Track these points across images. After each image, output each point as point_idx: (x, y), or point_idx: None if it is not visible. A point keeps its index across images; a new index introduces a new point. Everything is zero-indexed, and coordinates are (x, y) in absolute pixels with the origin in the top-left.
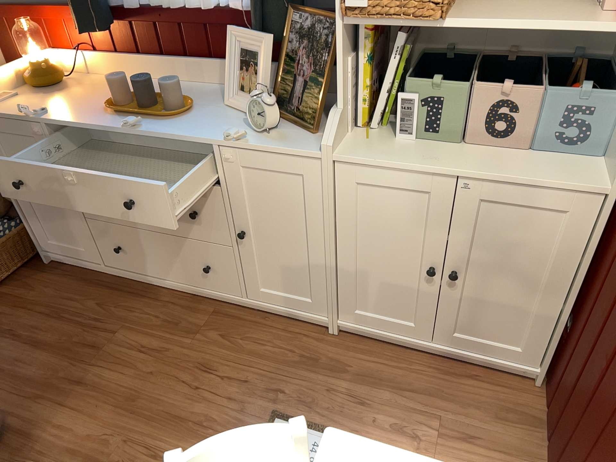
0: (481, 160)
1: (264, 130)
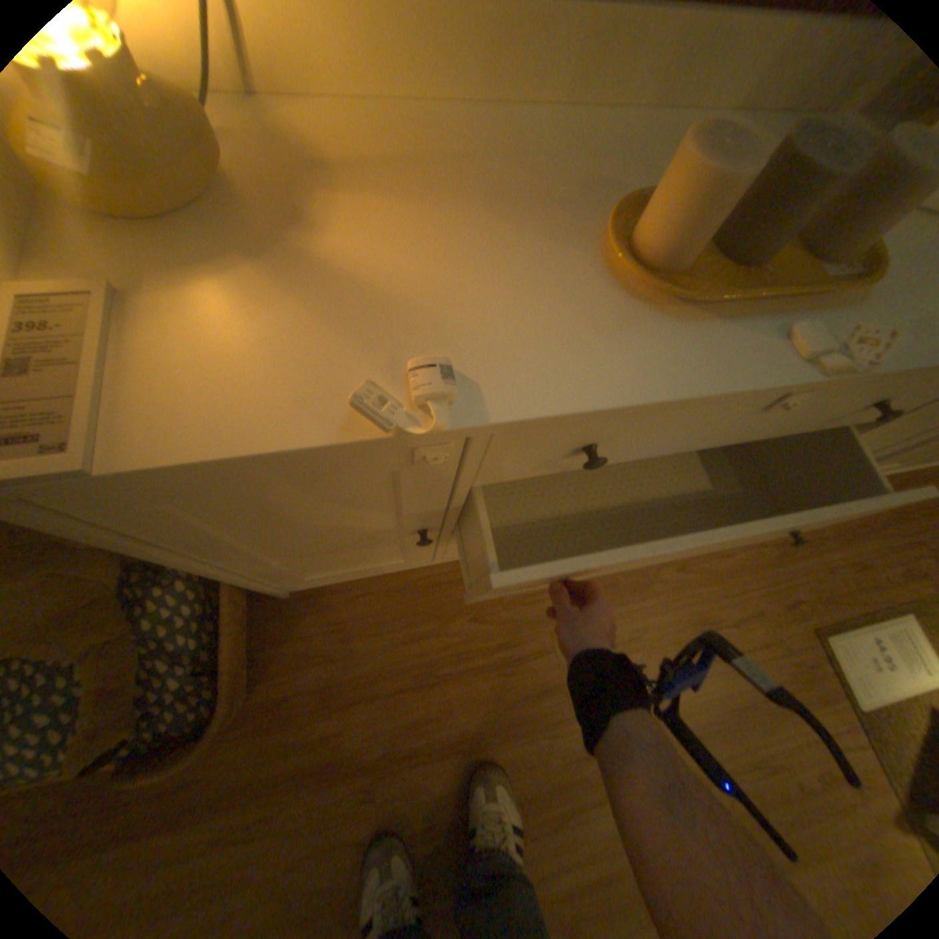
0: None
1: None
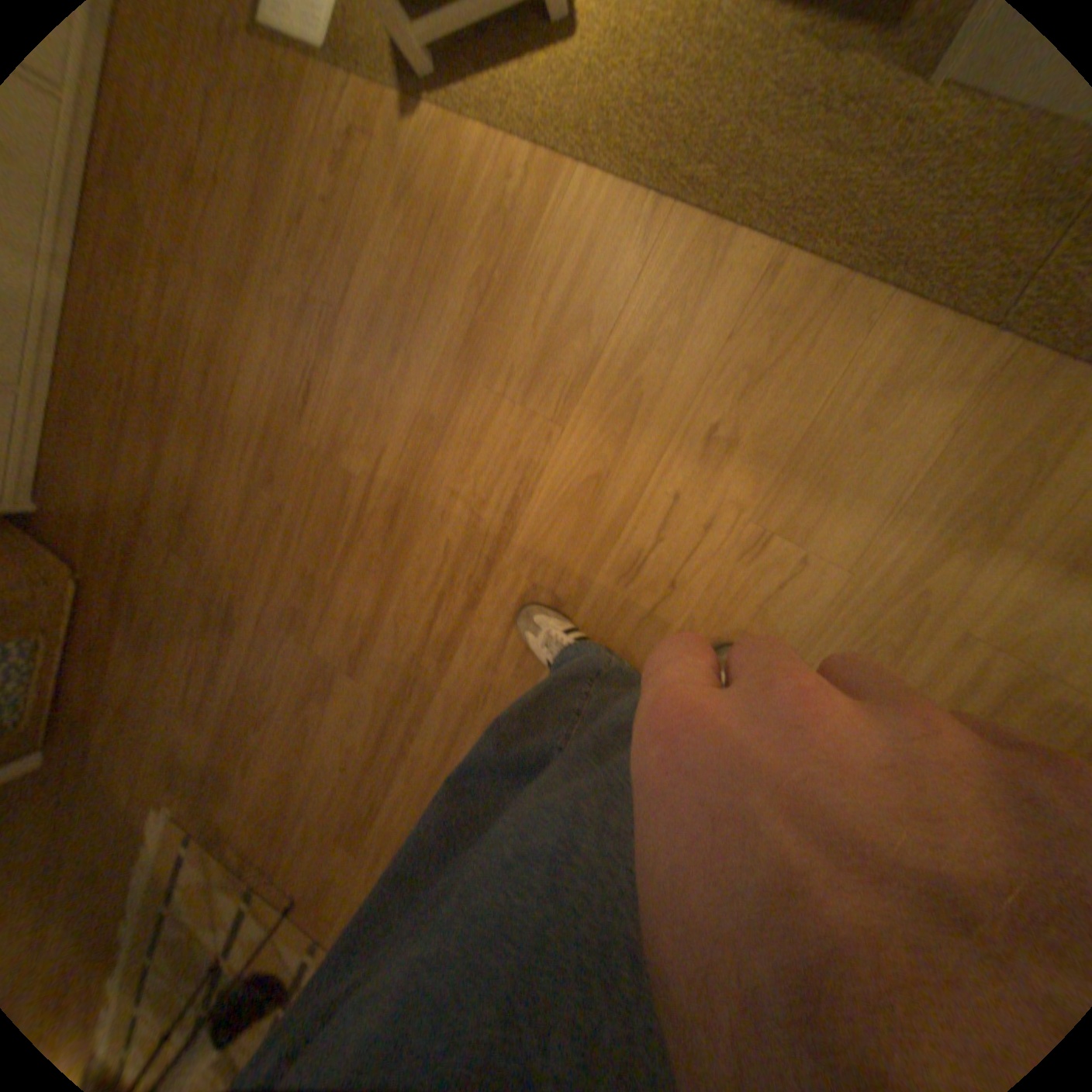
0: None
1: None
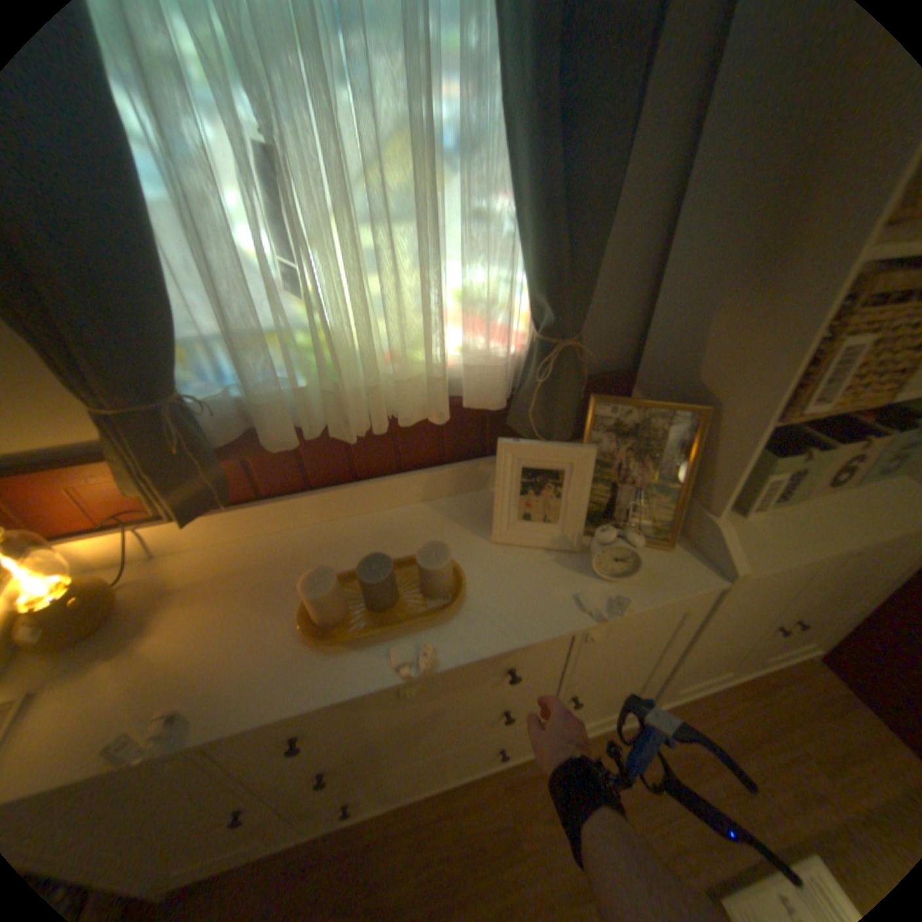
0: (850, 515)
1: (627, 576)
